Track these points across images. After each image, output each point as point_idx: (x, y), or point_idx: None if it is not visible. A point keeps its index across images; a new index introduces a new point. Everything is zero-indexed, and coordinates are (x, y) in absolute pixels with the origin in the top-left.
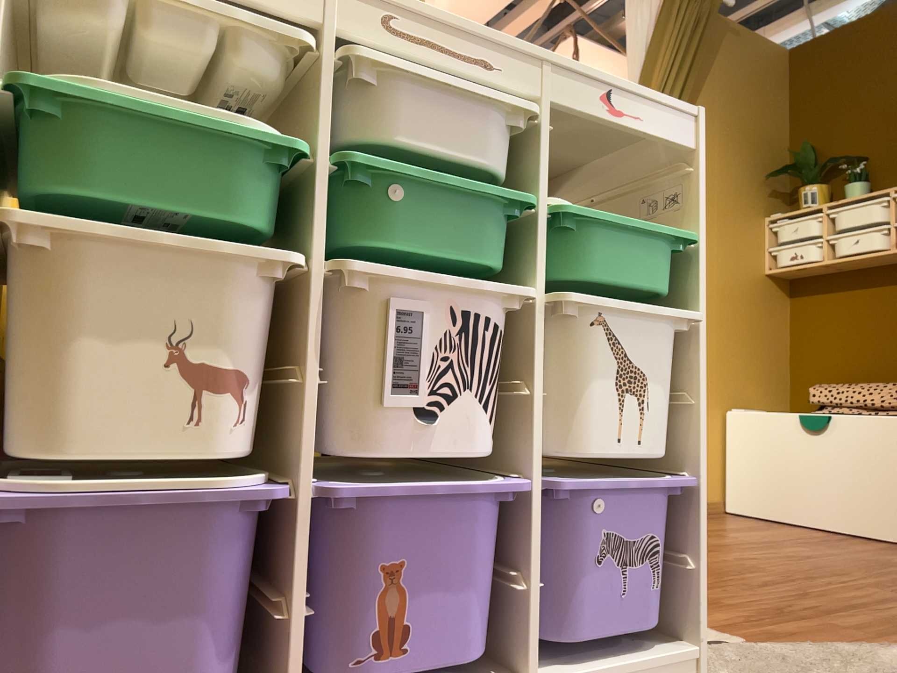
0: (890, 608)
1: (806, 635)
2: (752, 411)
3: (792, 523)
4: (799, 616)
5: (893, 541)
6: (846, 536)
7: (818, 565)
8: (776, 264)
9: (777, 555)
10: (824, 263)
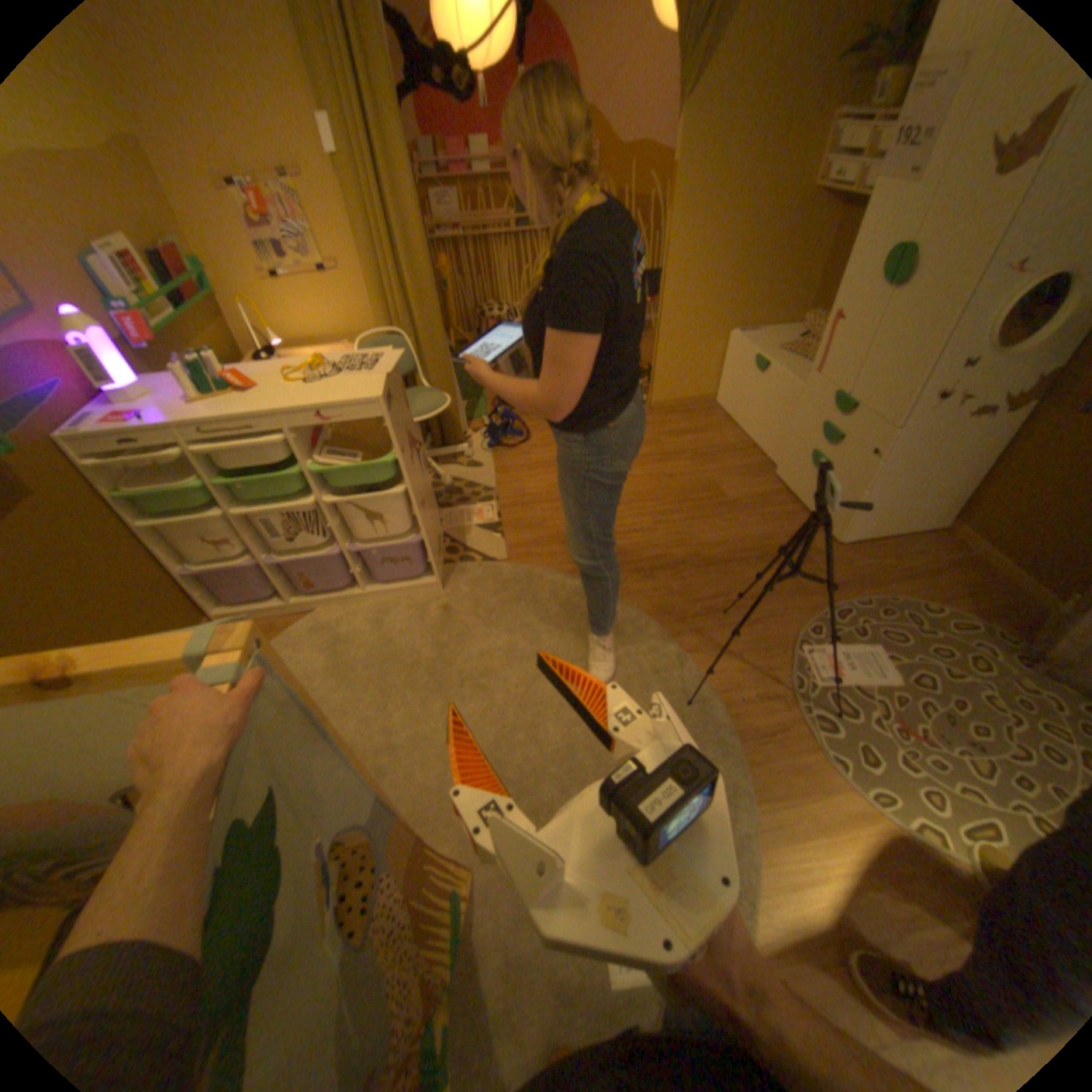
0: (619, 544)
1: (539, 562)
2: (760, 330)
3: (736, 428)
4: (559, 546)
5: (768, 461)
6: (750, 449)
7: (655, 493)
8: (831, 177)
9: (651, 477)
10: (857, 192)
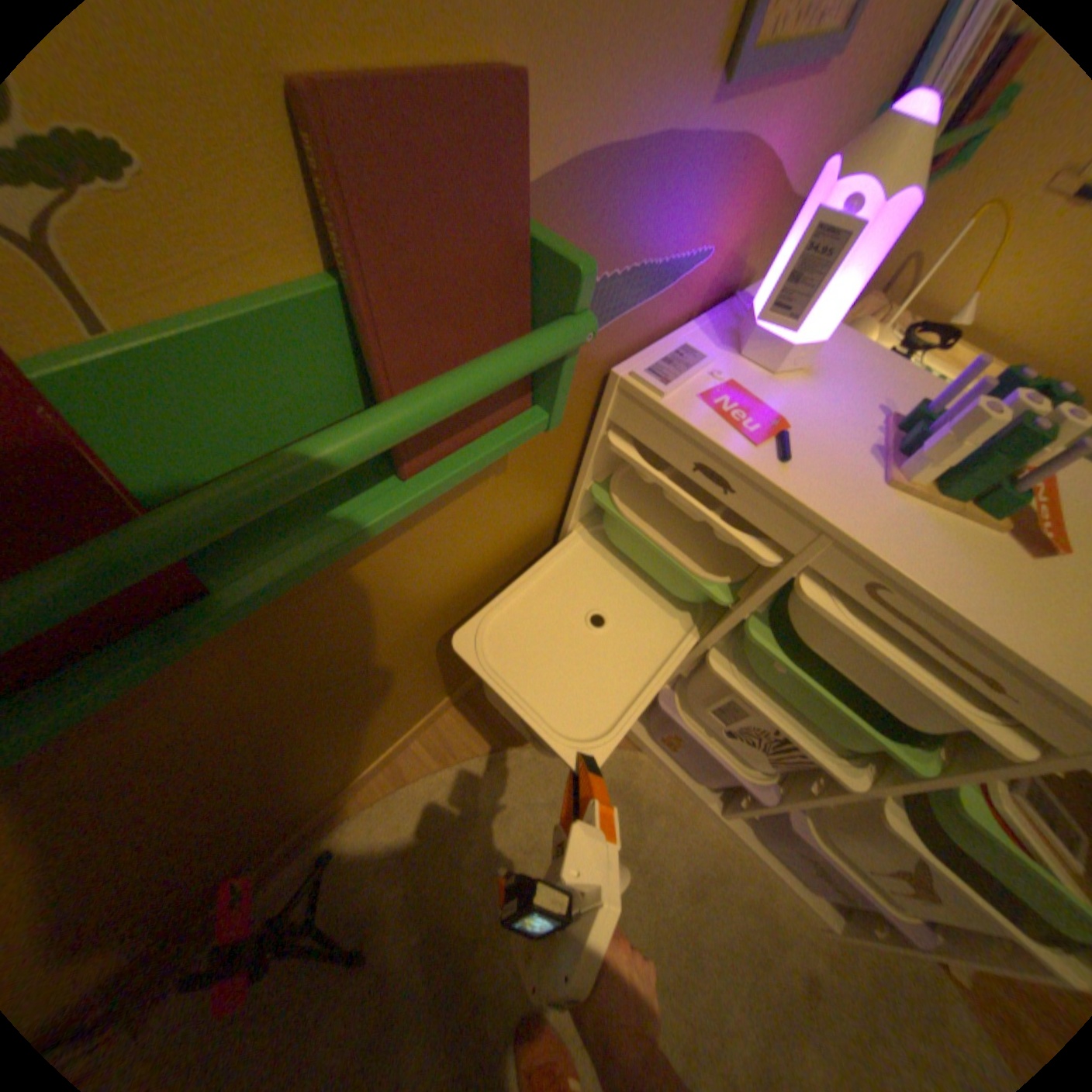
0: None
1: None
2: None
3: None
4: None
5: None
6: None
7: None
8: None
9: None
10: None
